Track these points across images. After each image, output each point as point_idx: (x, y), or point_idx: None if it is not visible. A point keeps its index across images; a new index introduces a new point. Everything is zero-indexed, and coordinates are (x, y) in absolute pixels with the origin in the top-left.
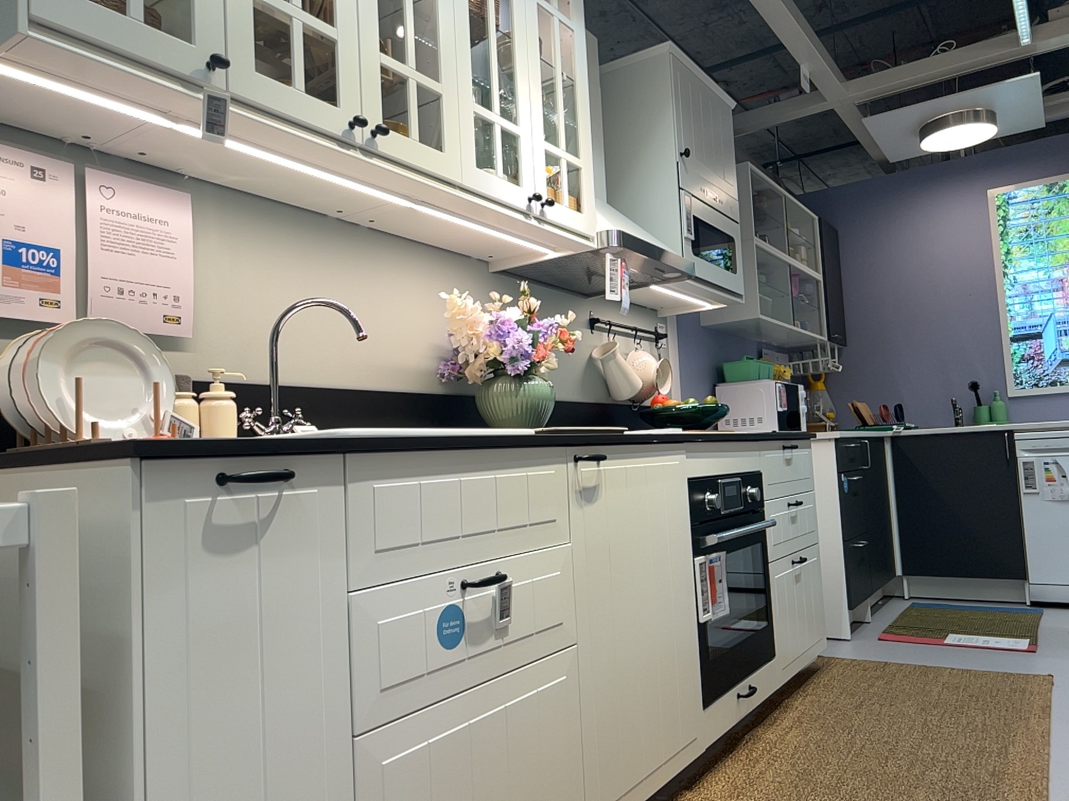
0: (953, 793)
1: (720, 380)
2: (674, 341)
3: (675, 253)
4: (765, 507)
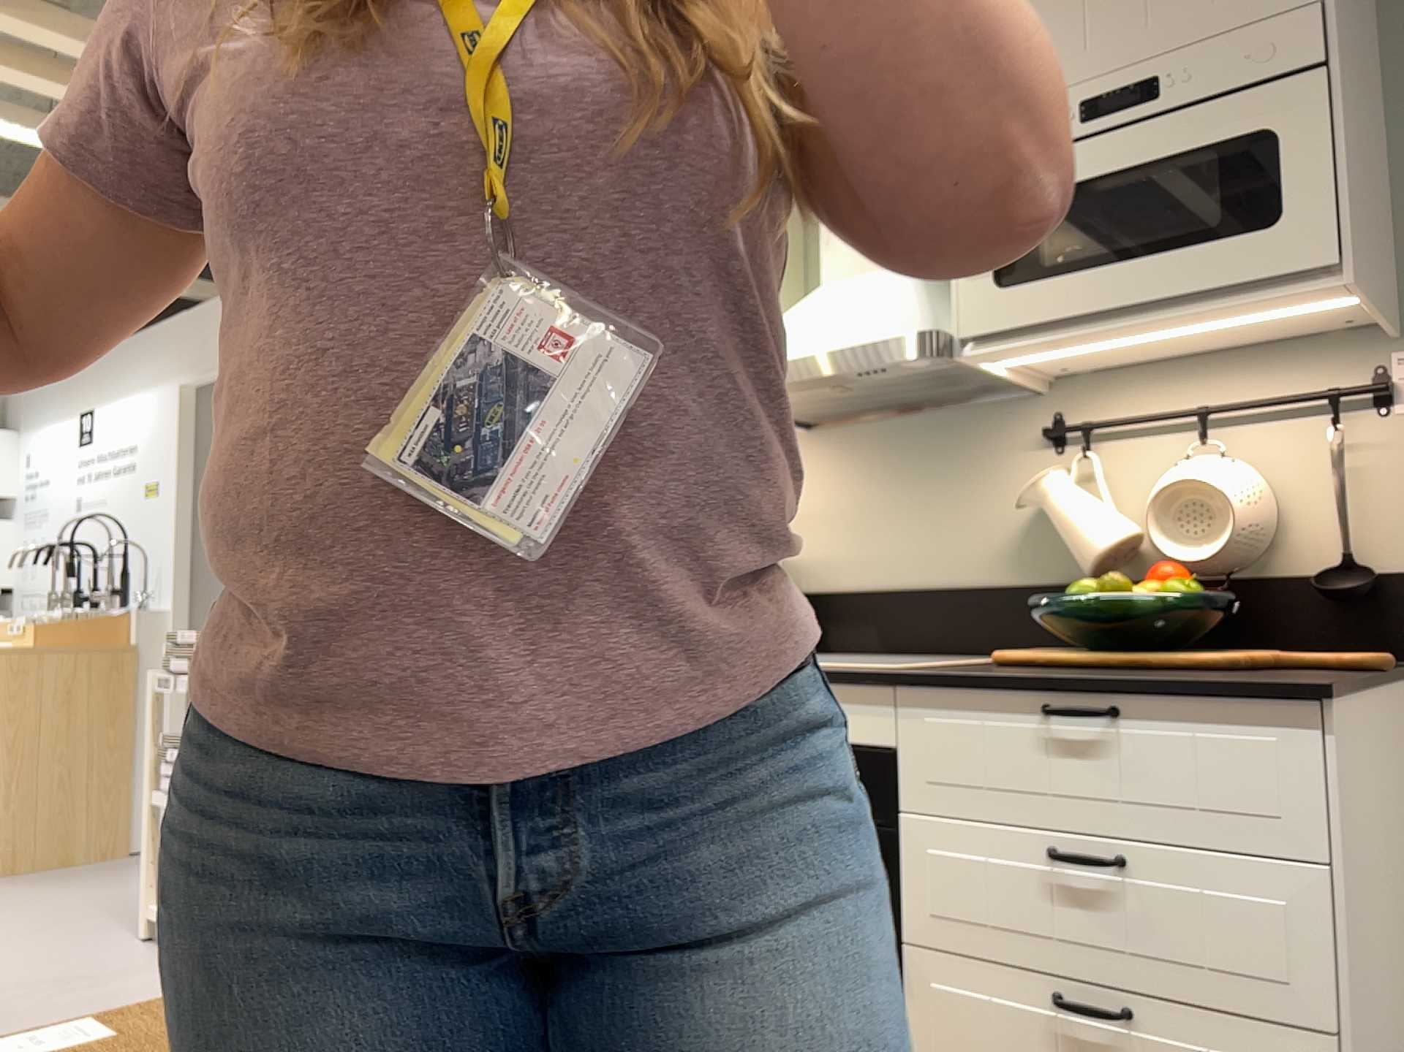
0: None
1: None
2: None
3: (875, 335)
4: (903, 826)
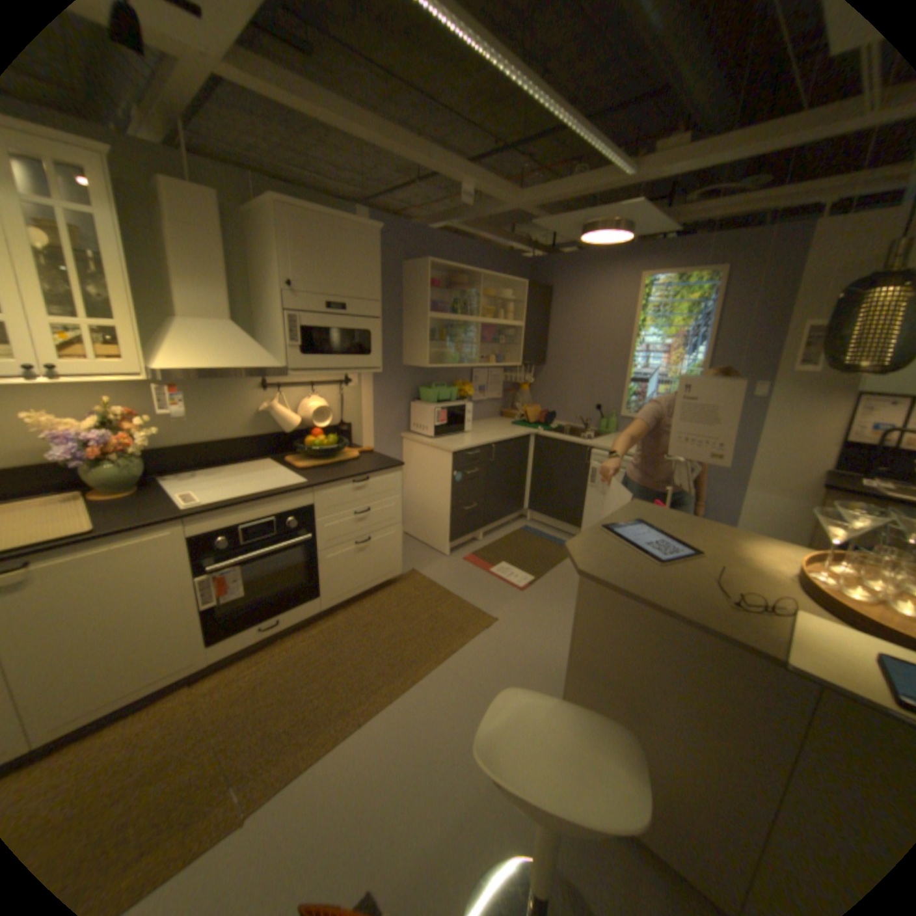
0: (301, 725)
1: (418, 396)
2: (365, 381)
3: (261, 364)
4: (317, 523)
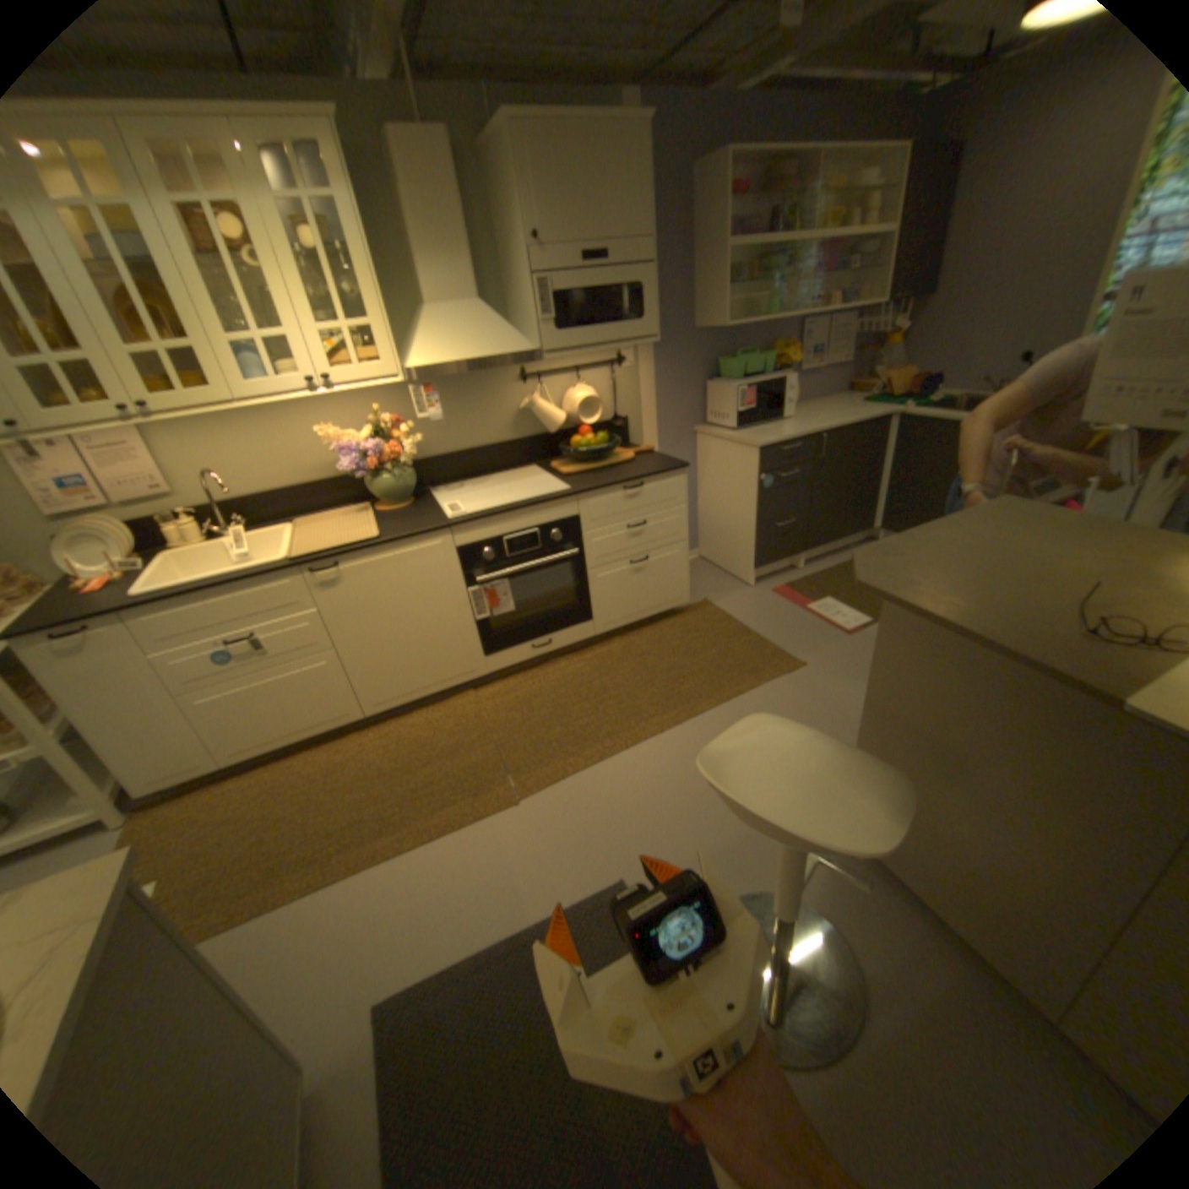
0: (571, 737)
1: (718, 372)
2: (643, 357)
3: (511, 350)
4: (584, 538)
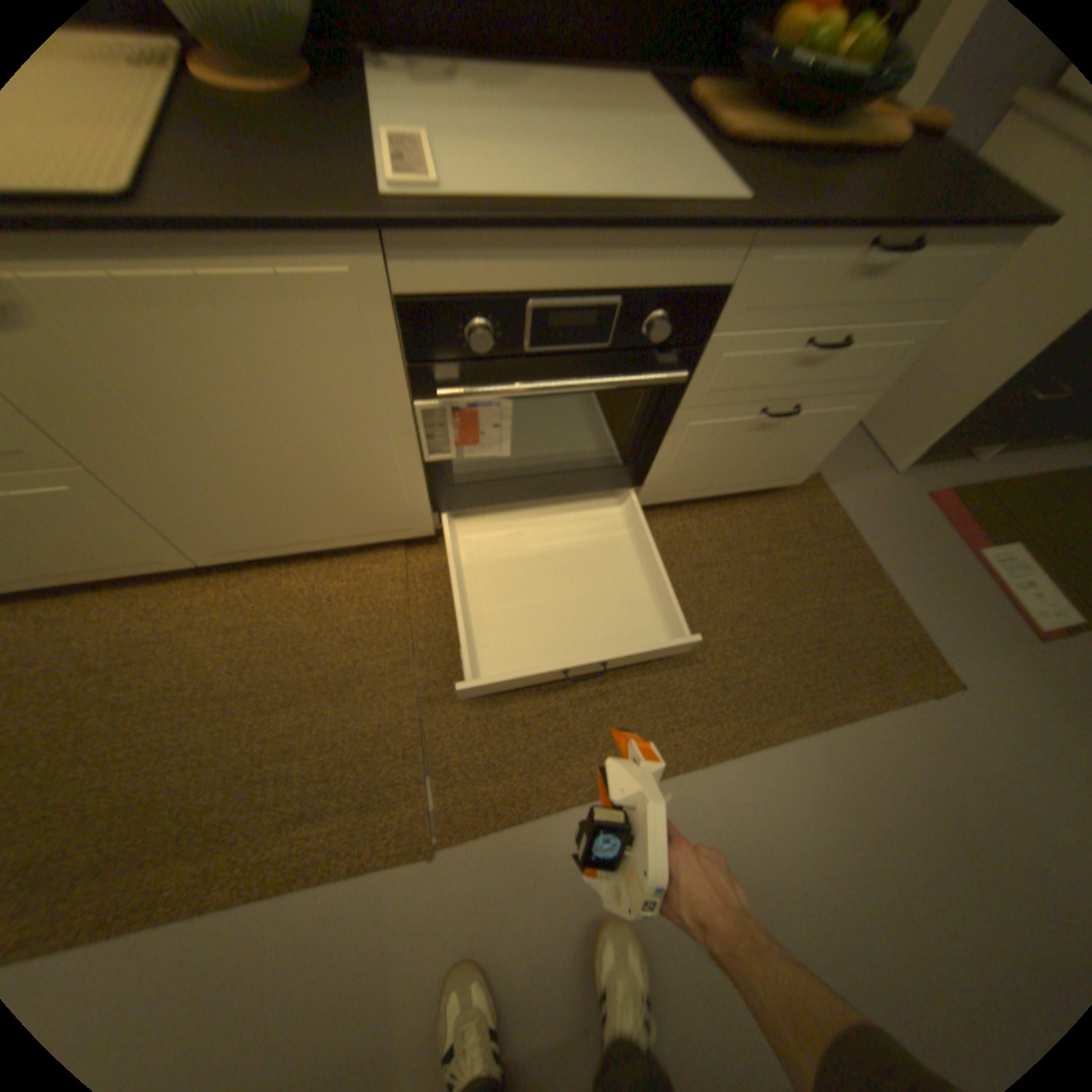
0: (549, 722)
1: None
2: None
3: None
4: (707, 343)
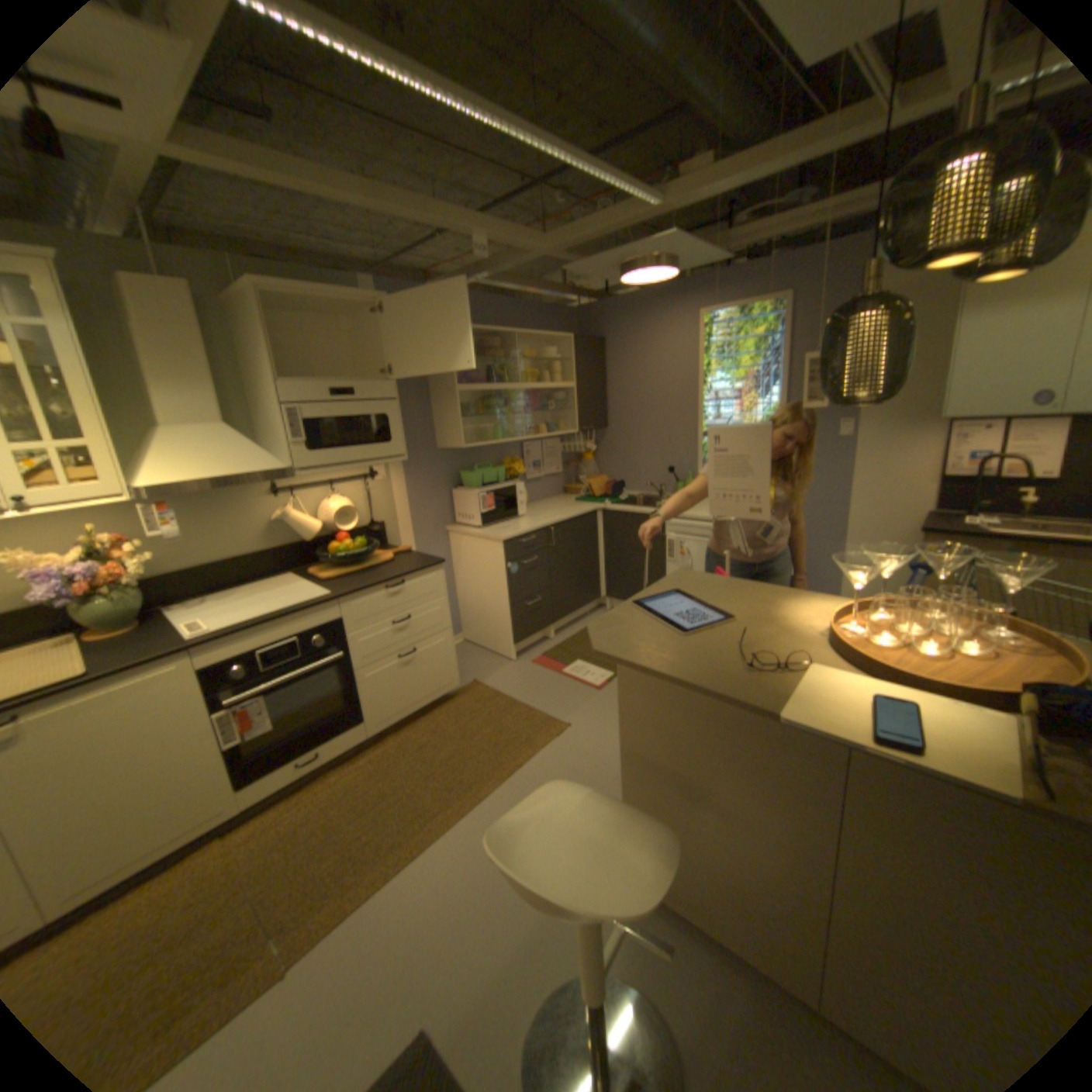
0: (346, 865)
1: (460, 482)
2: (394, 472)
3: (260, 467)
4: (347, 639)
